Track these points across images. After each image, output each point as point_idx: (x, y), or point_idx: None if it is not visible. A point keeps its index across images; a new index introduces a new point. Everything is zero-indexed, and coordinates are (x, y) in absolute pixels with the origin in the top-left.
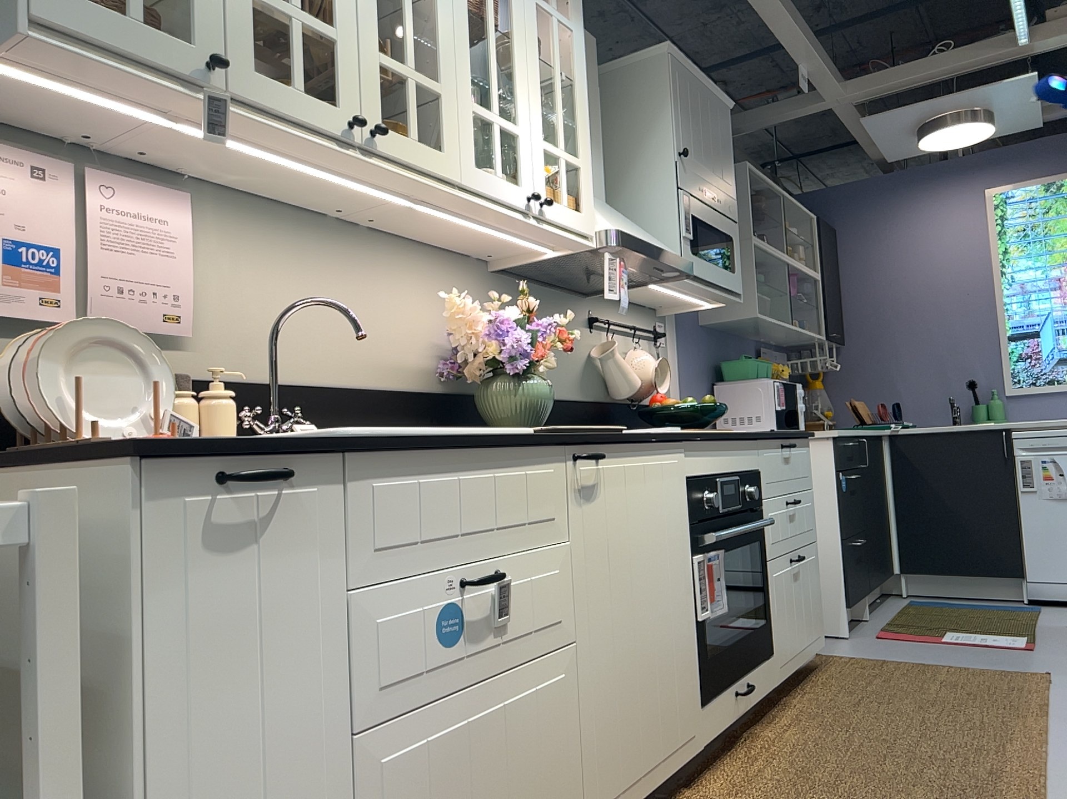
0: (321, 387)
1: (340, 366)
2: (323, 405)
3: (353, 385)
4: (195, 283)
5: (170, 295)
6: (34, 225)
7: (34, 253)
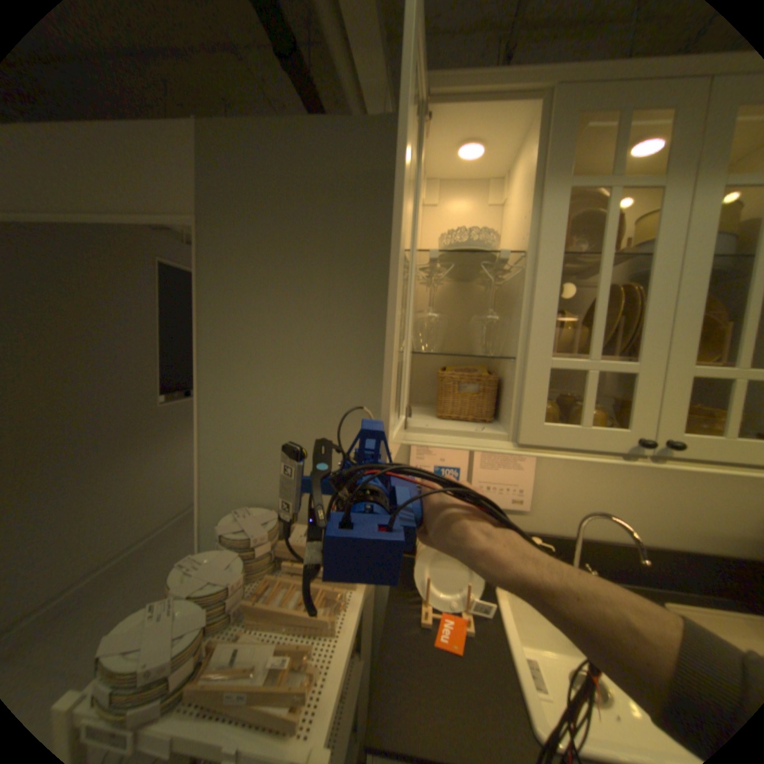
0: (627, 545)
1: (650, 532)
2: (626, 558)
3: (660, 546)
4: (537, 478)
5: (517, 490)
6: (448, 458)
7: (447, 471)
